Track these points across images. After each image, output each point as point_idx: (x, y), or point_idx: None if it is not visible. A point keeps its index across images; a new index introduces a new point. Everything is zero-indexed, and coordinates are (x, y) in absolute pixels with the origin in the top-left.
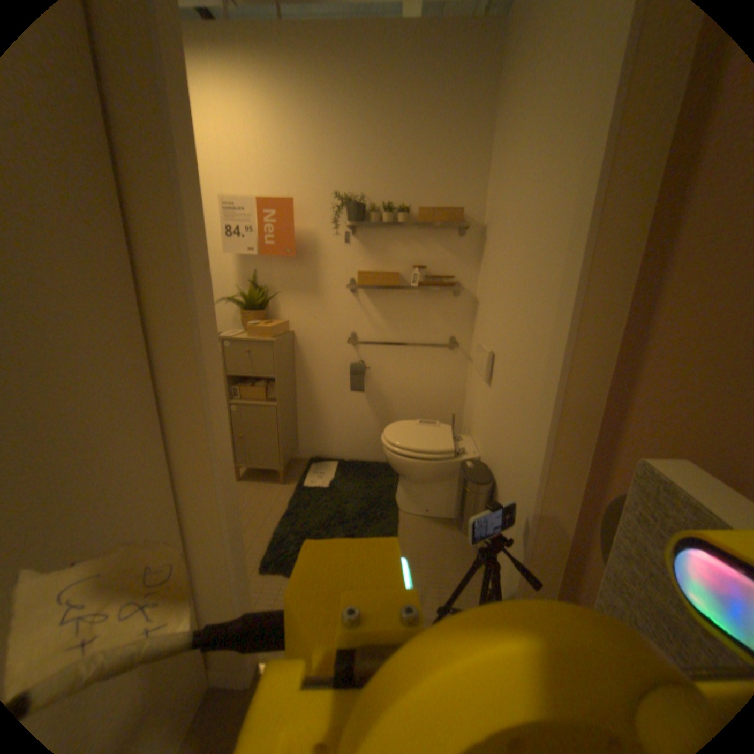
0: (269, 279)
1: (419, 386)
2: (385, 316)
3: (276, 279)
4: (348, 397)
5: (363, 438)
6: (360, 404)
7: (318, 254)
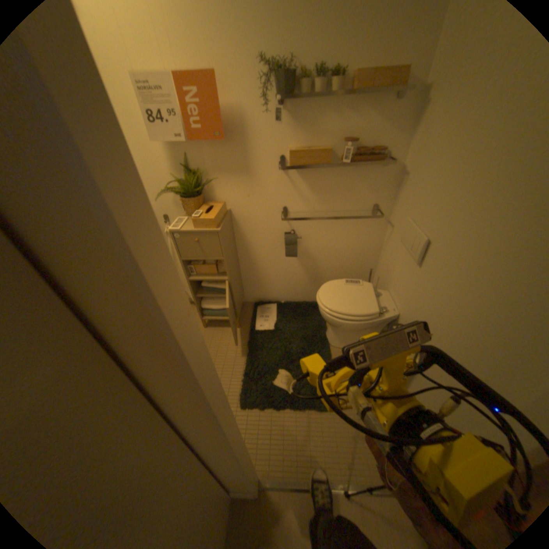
0: (200, 163)
1: (340, 248)
2: (313, 191)
3: (206, 163)
4: (280, 259)
5: (294, 287)
6: (291, 264)
7: (245, 134)
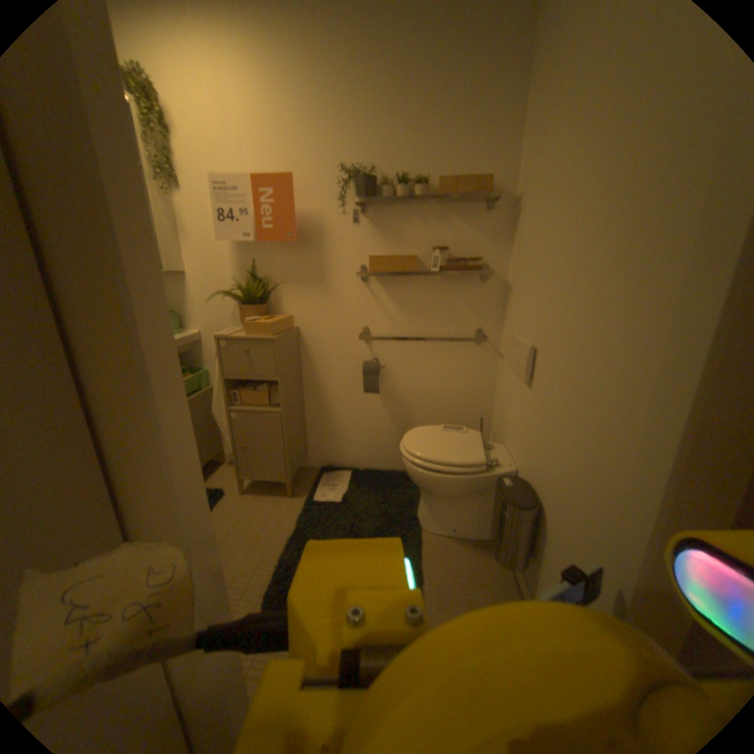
0: (269, 269)
1: (441, 386)
2: (401, 307)
3: (277, 269)
4: (361, 399)
5: (379, 444)
6: (374, 407)
7: (323, 238)
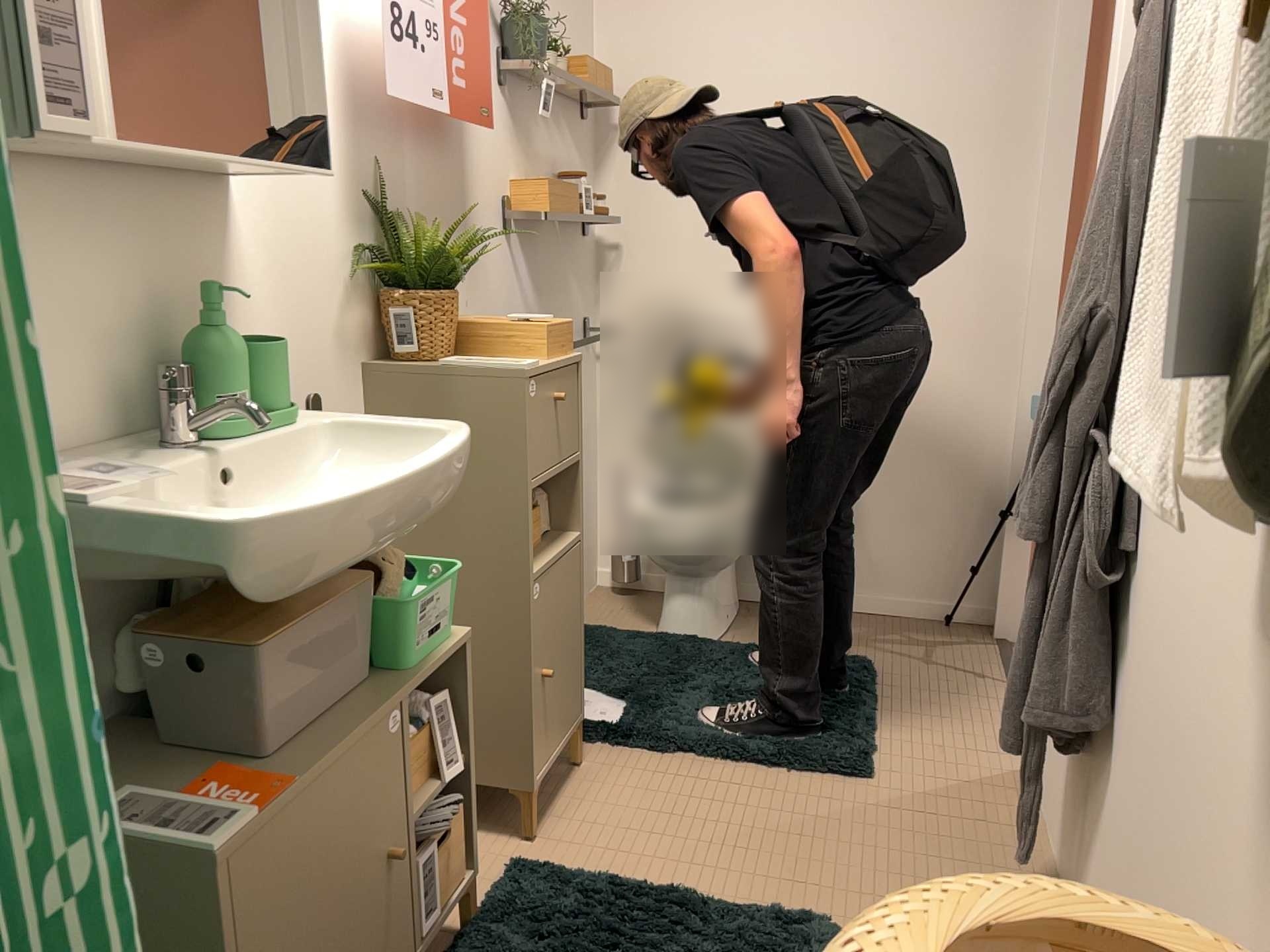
0: (401, 198)
1: None
2: (536, 289)
3: (412, 199)
4: None
5: None
6: None
7: (466, 136)
